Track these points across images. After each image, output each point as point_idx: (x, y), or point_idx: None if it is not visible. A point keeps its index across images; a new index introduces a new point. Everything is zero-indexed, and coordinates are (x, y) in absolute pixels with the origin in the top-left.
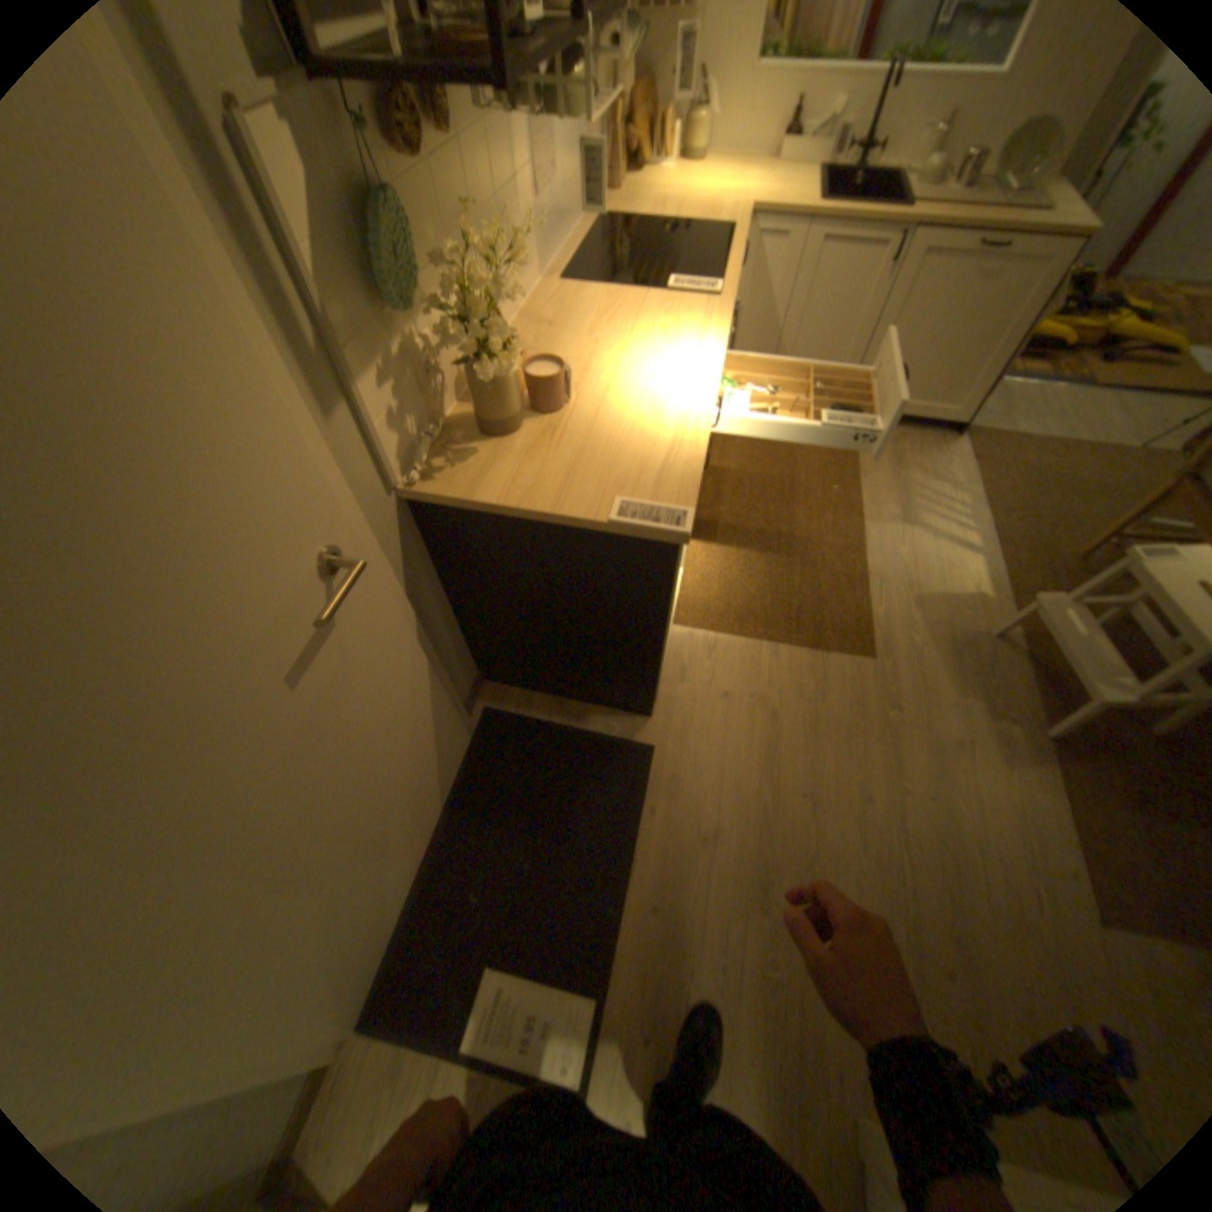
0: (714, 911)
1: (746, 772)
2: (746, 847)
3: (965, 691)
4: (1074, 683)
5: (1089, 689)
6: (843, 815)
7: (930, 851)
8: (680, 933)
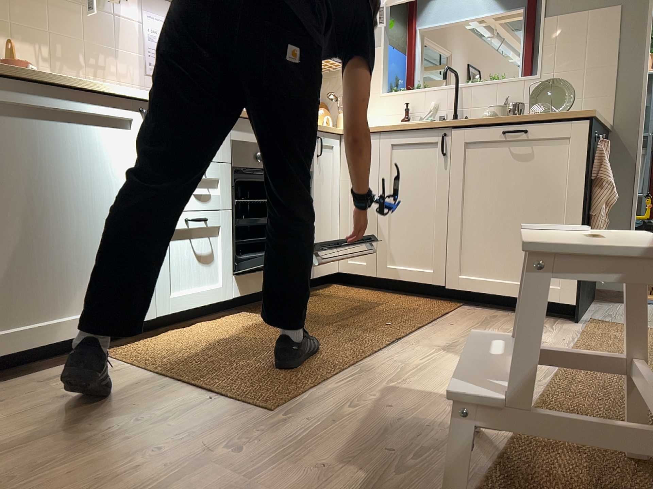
0: None
1: None
2: None
3: (350, 462)
4: None
5: None
6: None
7: None
8: None
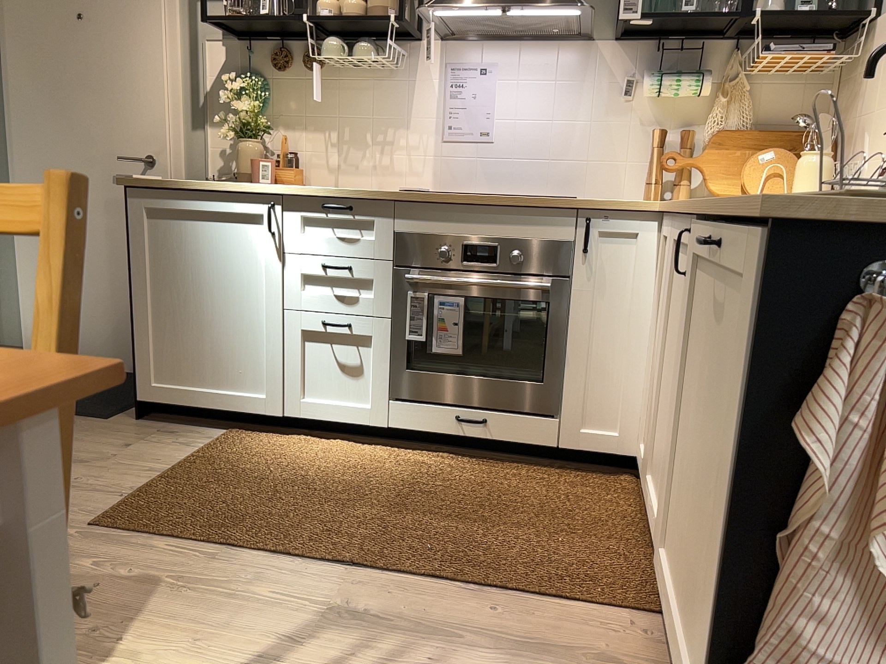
0: None
1: None
2: None
3: None
4: None
5: None
6: None
7: None
8: None
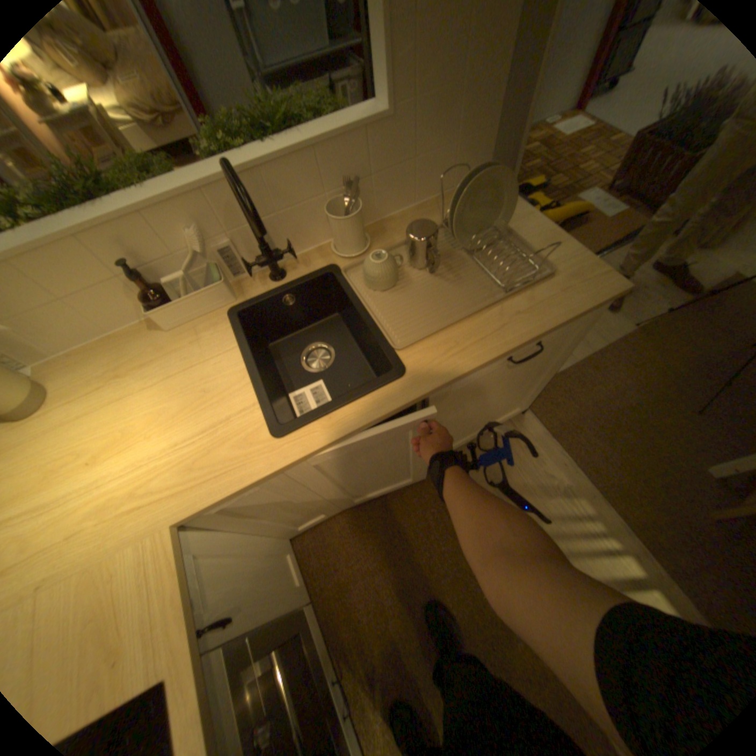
0: None
1: None
2: None
3: None
4: None
5: None
6: None
7: None
8: None
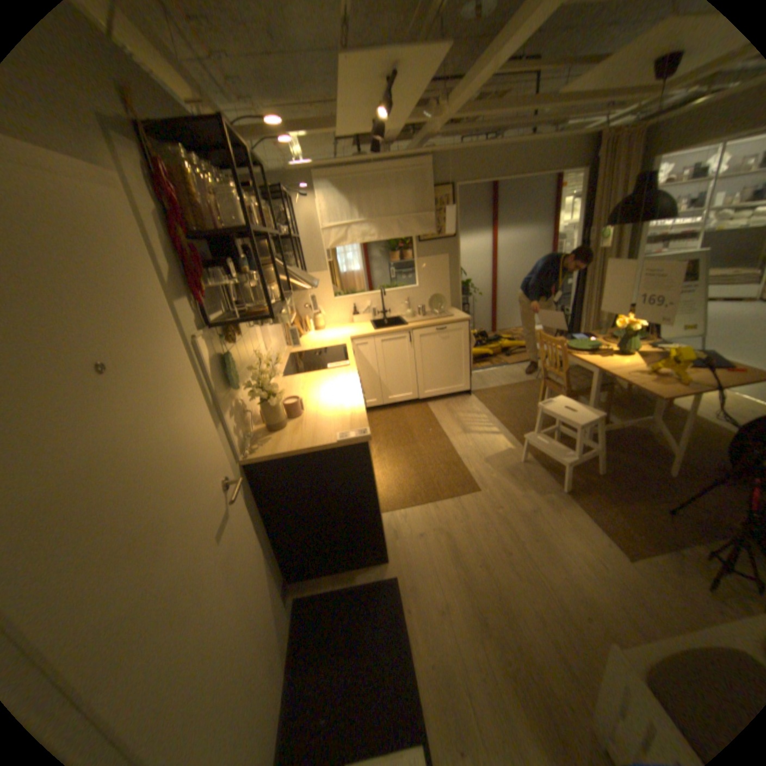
0: (463, 649)
1: (447, 568)
2: (464, 606)
3: (523, 489)
4: (561, 468)
5: (568, 468)
6: (501, 567)
7: (546, 564)
8: (451, 672)
